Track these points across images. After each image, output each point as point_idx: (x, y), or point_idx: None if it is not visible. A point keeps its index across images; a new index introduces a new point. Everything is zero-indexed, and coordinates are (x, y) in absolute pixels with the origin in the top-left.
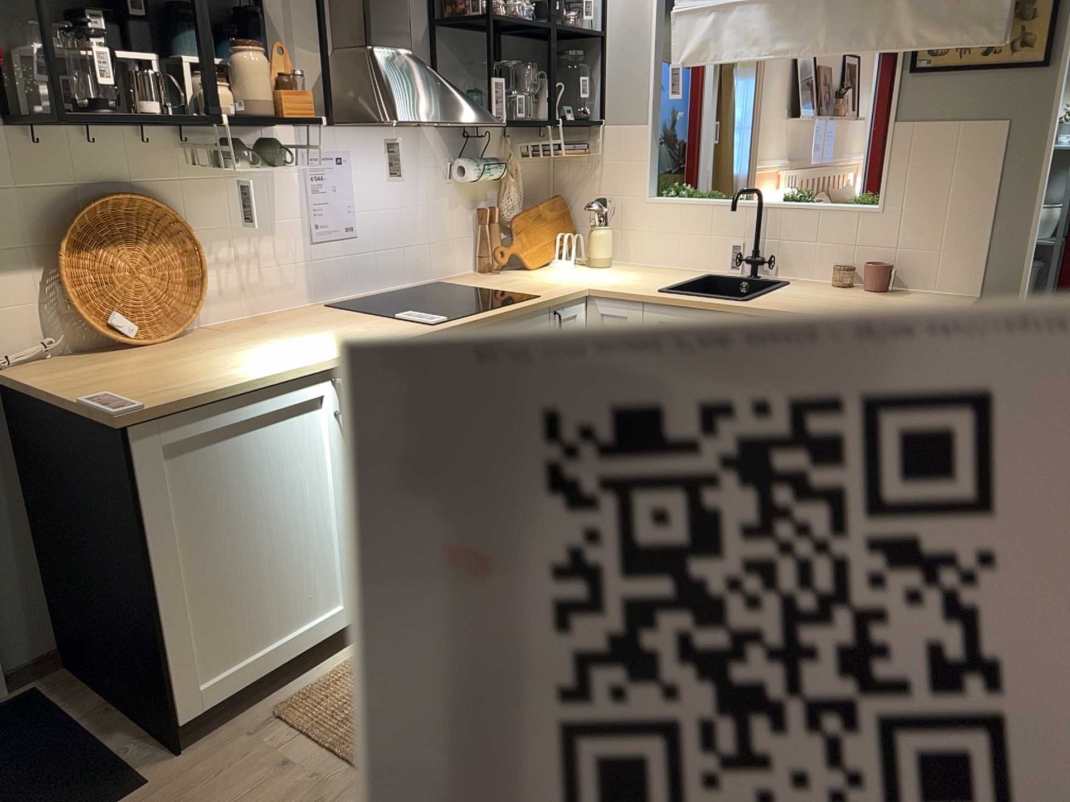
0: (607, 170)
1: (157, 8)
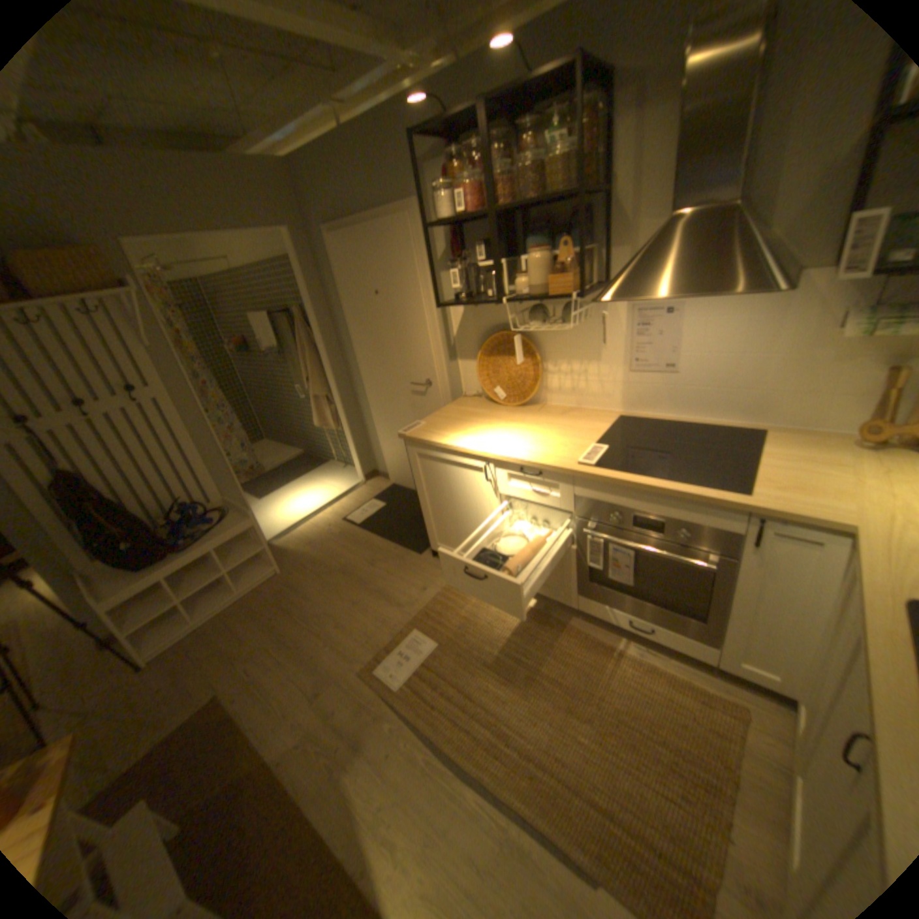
0: None
1: (536, 219)
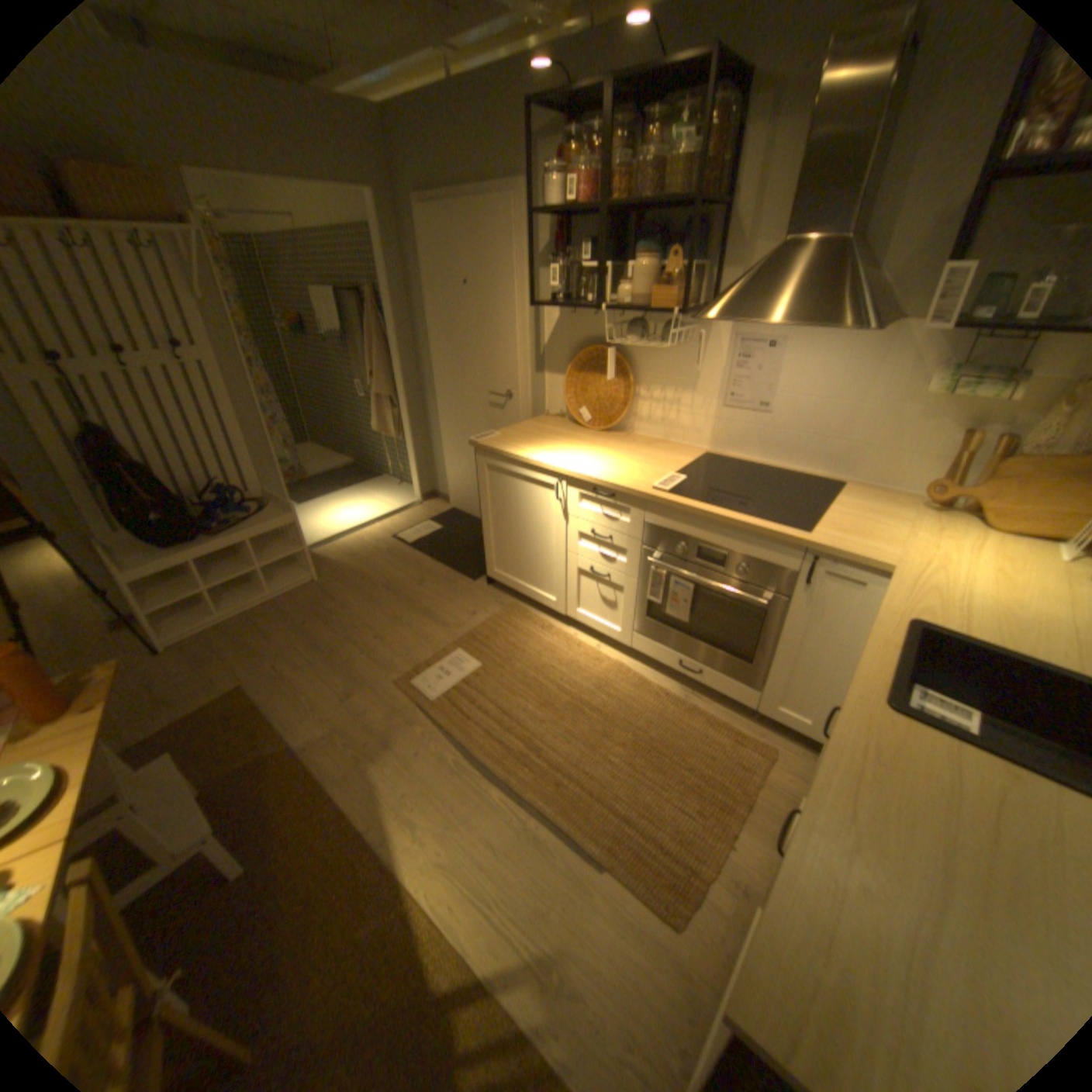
0: None
1: (651, 224)
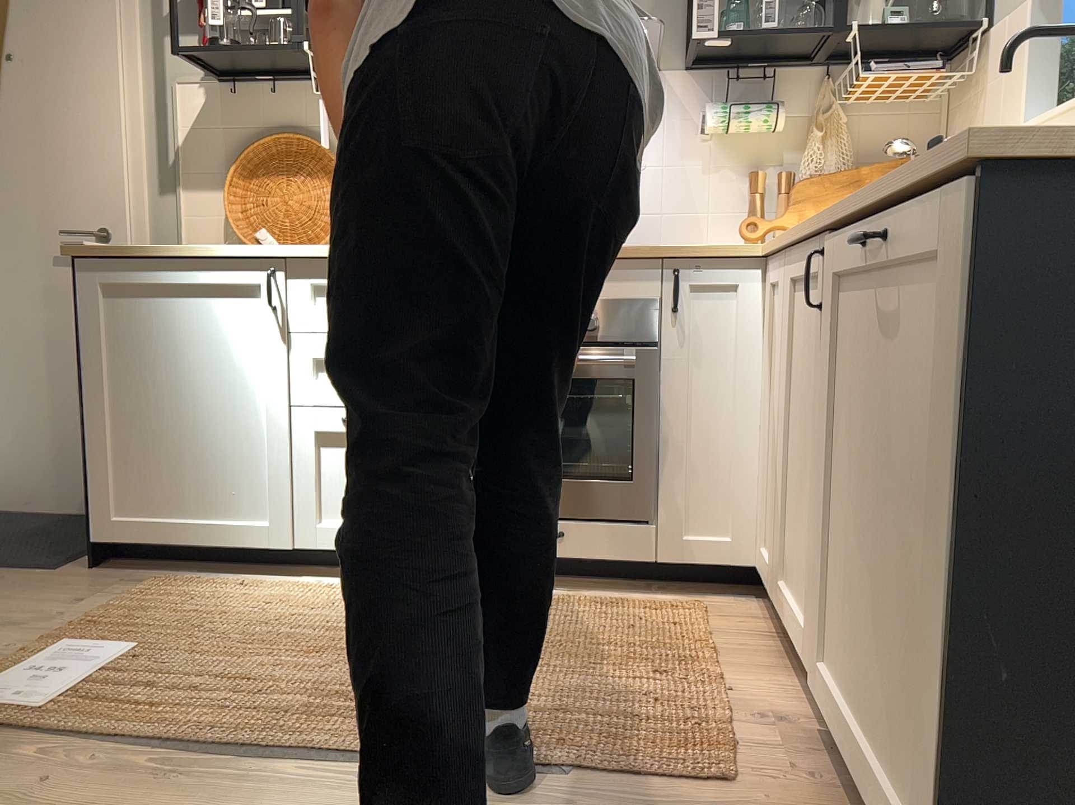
0: (985, 101)
1: None
